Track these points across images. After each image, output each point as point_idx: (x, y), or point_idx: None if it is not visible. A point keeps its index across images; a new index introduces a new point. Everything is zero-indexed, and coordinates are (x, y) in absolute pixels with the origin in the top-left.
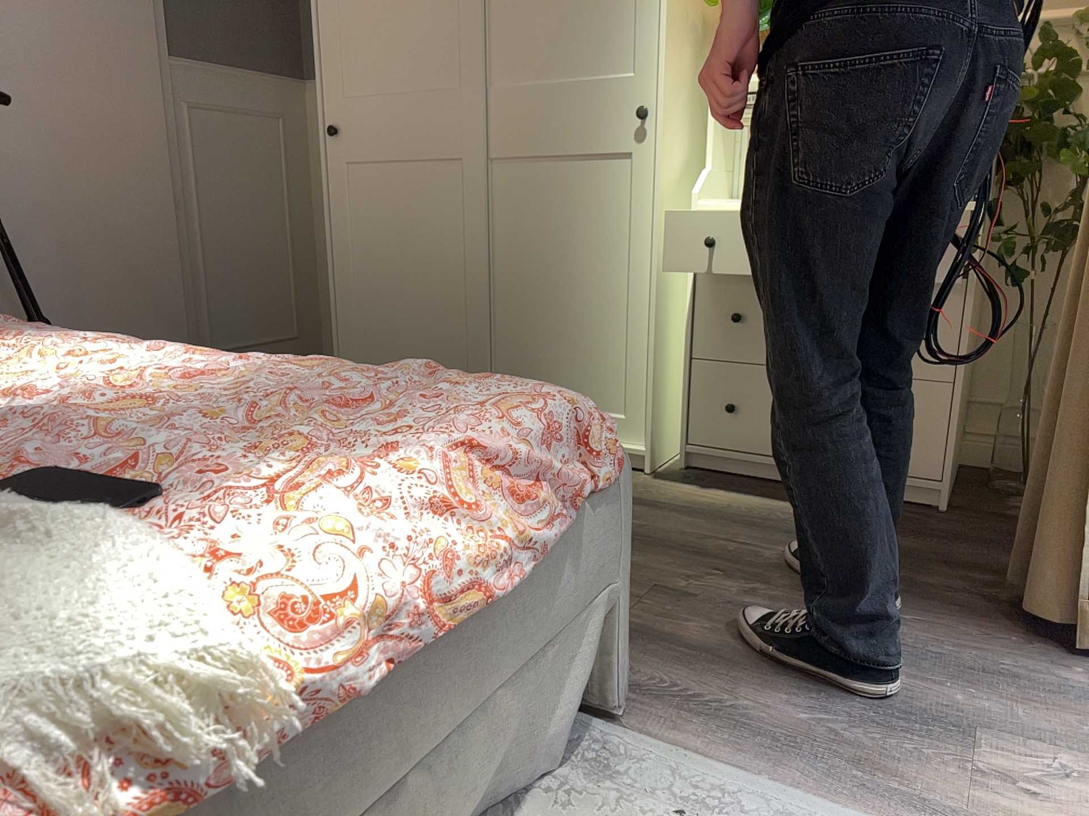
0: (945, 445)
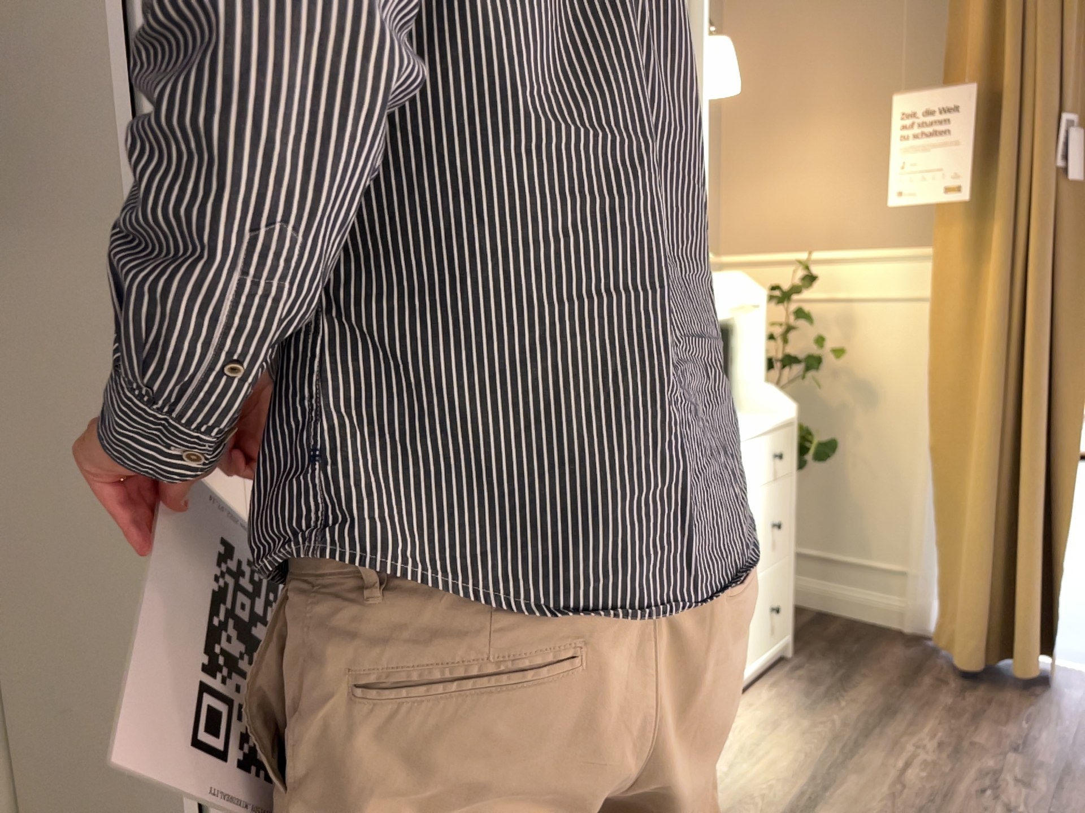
0: (790, 605)
